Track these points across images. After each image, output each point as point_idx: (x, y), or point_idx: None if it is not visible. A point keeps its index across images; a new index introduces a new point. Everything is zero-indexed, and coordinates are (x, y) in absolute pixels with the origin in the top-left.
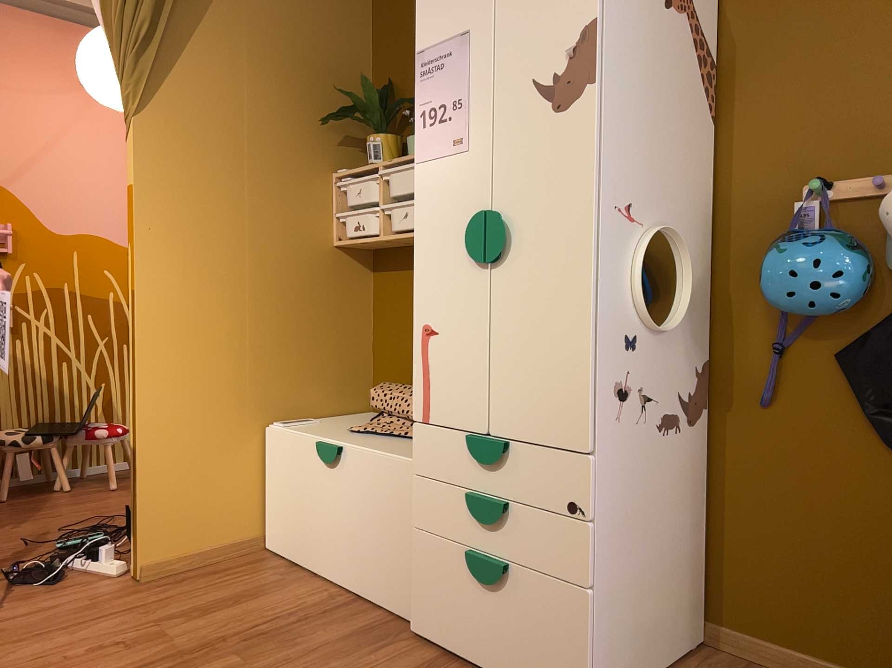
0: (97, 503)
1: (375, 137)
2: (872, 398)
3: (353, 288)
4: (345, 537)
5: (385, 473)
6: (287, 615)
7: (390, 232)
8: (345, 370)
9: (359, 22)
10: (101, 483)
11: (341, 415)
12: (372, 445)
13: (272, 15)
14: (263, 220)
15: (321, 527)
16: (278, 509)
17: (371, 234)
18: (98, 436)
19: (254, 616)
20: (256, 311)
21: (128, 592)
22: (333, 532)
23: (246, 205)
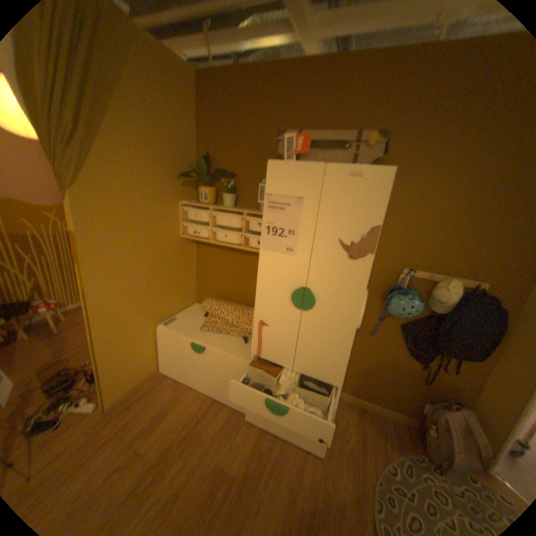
0: (52, 349)
1: (204, 187)
2: (410, 342)
3: (189, 254)
4: (207, 379)
5: (231, 362)
6: (190, 420)
7: (213, 237)
8: (186, 289)
9: (189, 114)
10: (46, 329)
11: (186, 309)
12: (219, 345)
13: (144, 110)
14: (148, 233)
15: (193, 372)
16: (167, 360)
17: (204, 237)
18: (41, 312)
19: (175, 425)
20: (148, 278)
21: (104, 423)
22: (200, 375)
23: (139, 227)
